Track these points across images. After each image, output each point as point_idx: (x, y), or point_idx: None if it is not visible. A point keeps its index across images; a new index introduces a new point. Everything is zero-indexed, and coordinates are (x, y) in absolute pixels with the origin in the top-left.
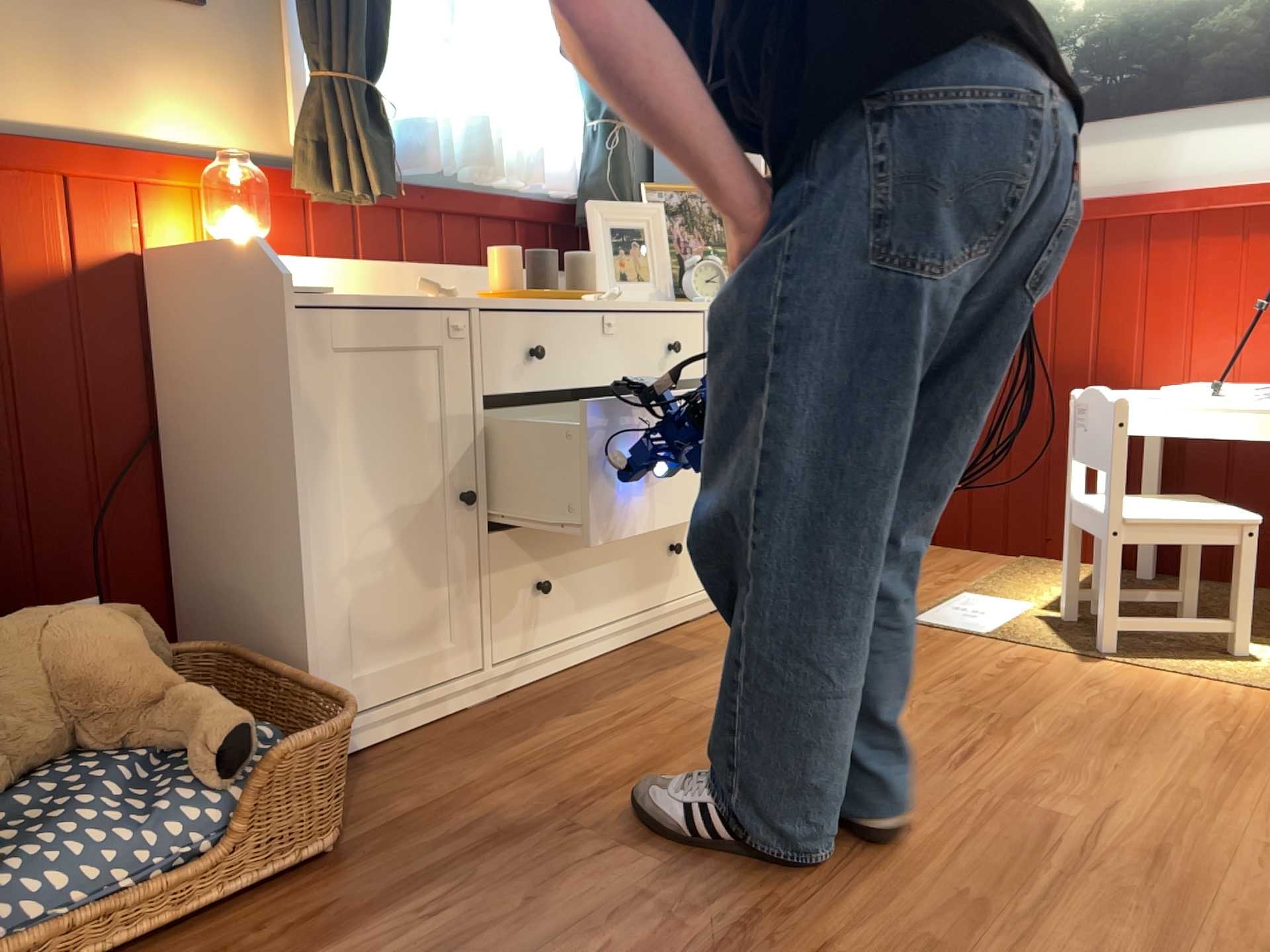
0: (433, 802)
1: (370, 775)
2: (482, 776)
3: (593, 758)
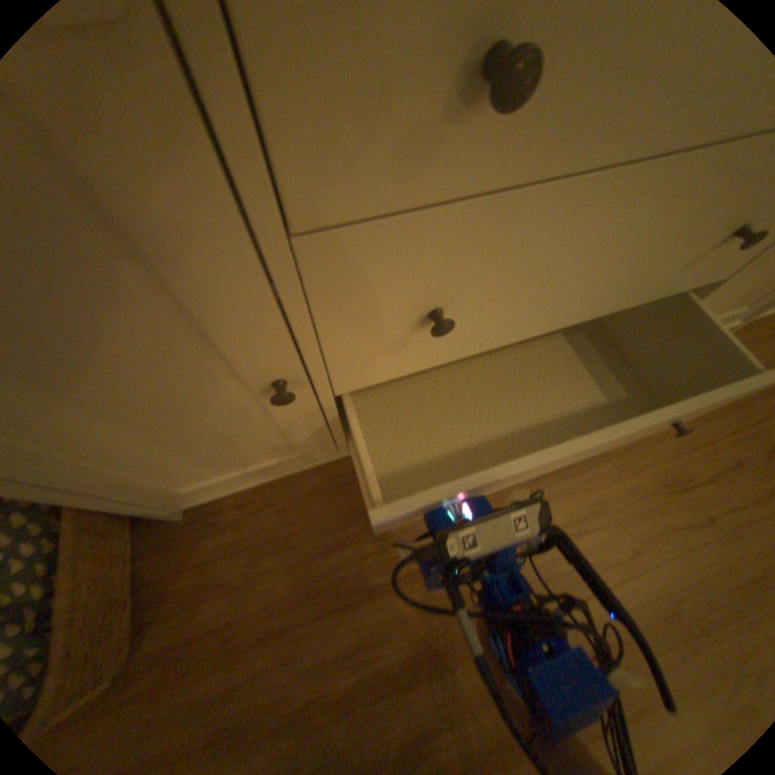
0: (226, 621)
1: (213, 536)
2: (281, 596)
3: (377, 620)
